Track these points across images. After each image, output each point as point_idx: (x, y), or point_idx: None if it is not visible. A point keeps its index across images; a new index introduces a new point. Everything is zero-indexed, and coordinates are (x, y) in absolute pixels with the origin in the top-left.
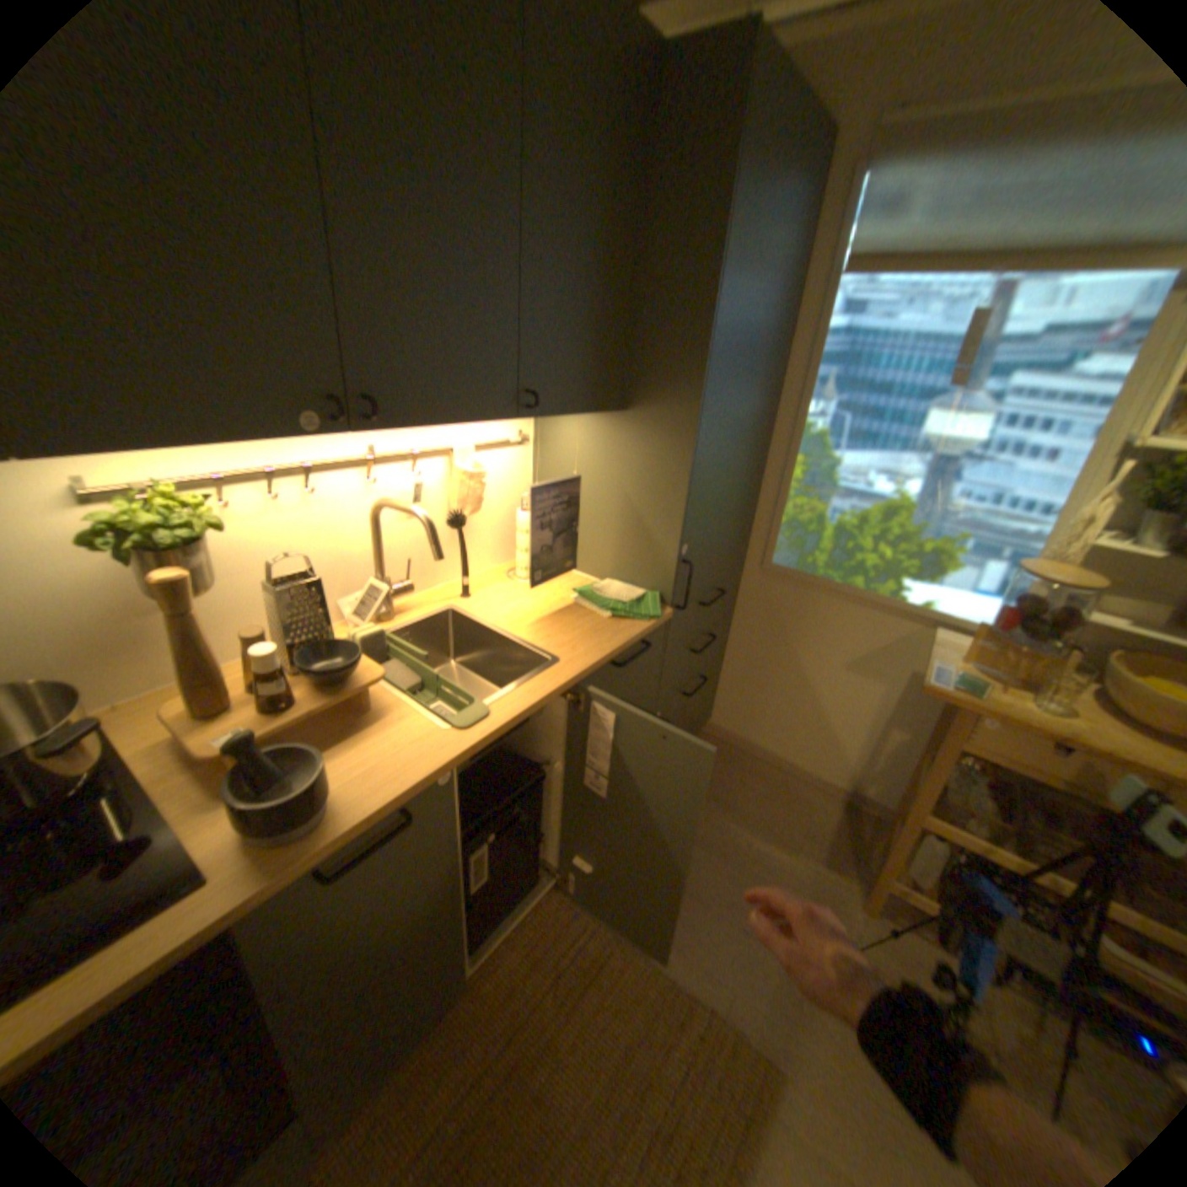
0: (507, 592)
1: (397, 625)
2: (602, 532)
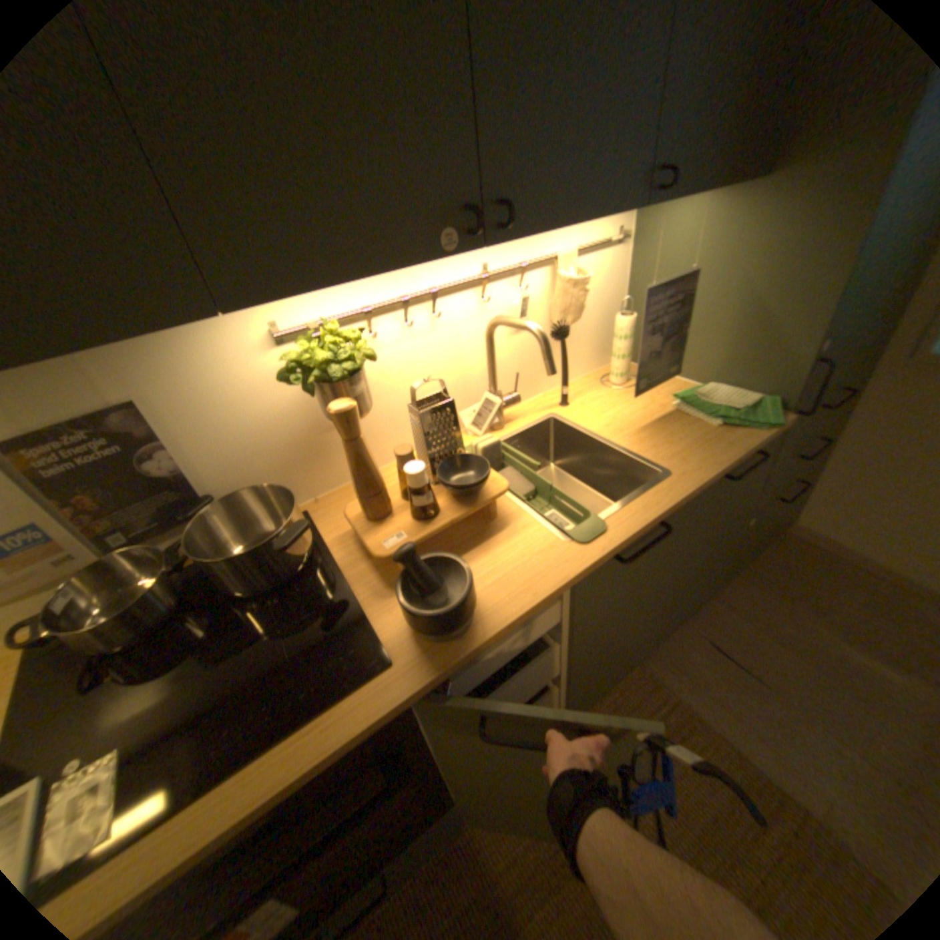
0: (603, 398)
1: (508, 433)
2: (711, 330)
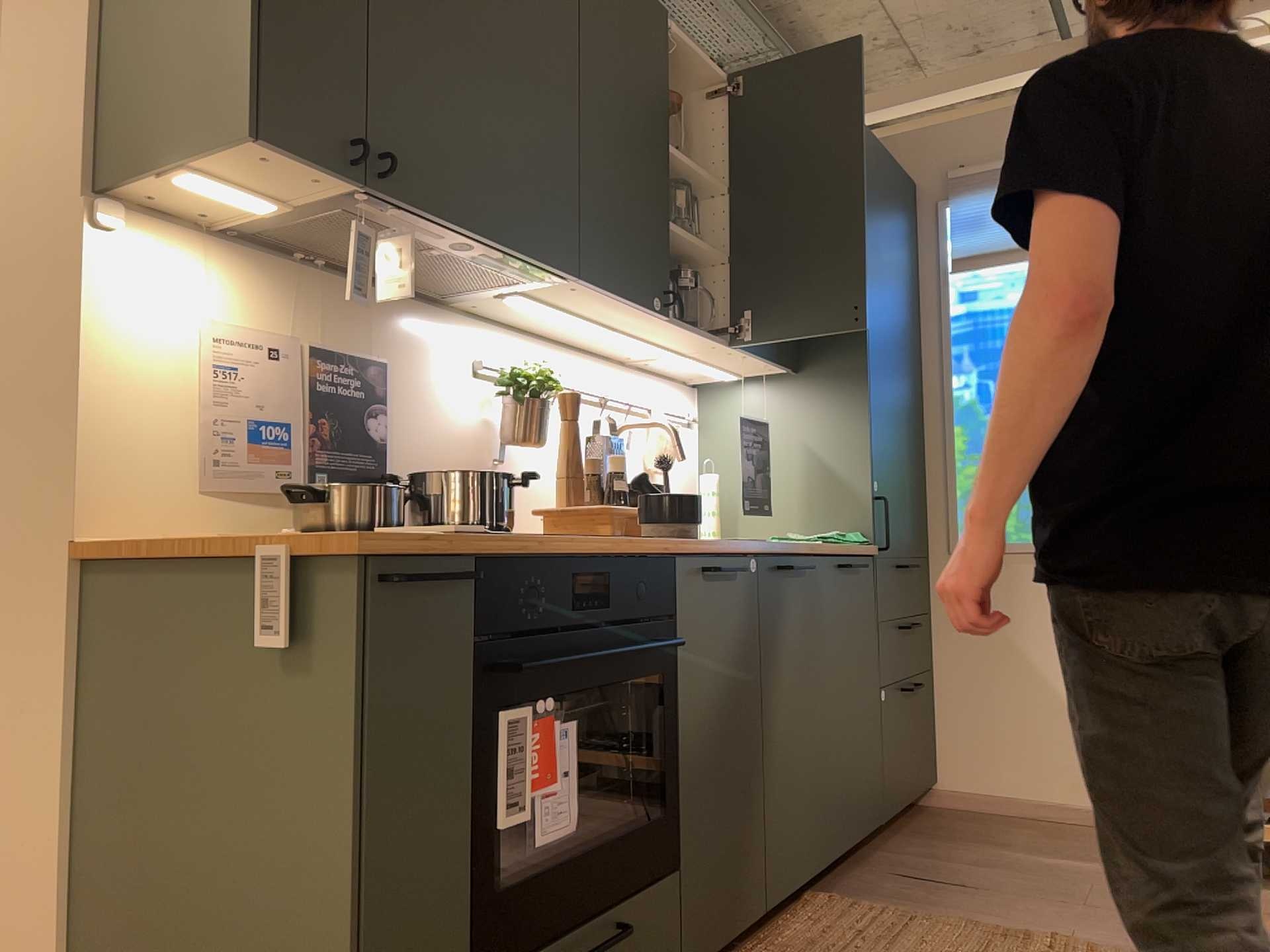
0: None
1: None
2: (788, 491)
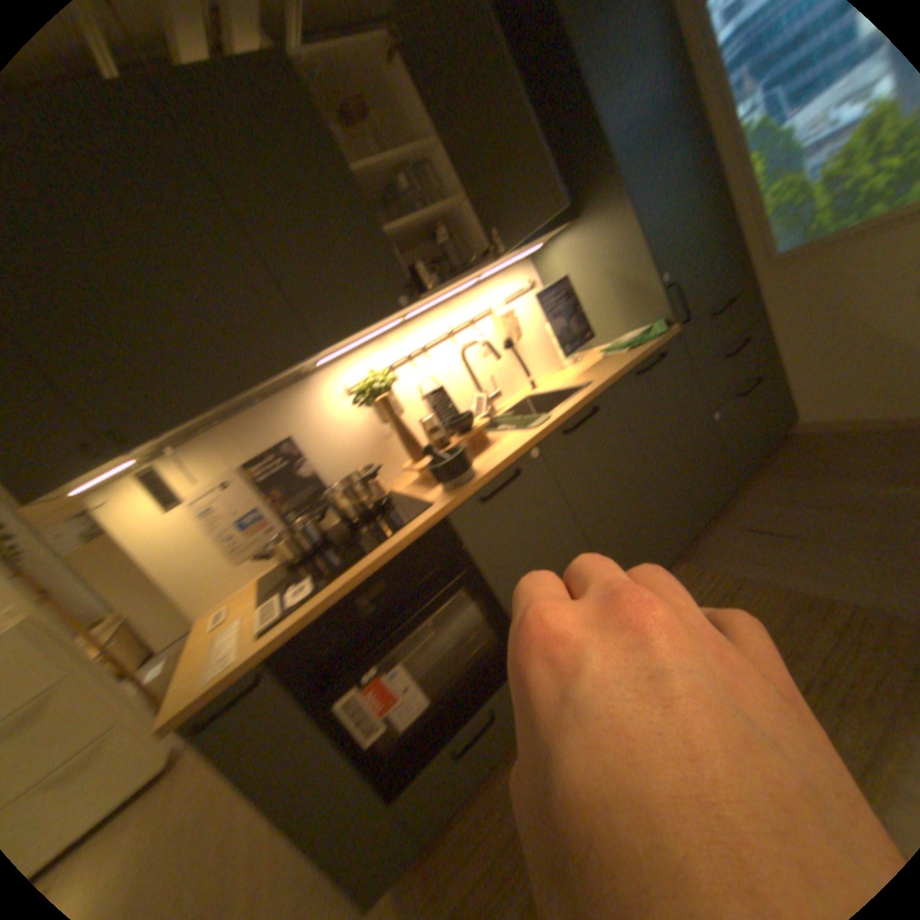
0: (559, 373)
1: (499, 412)
2: (606, 304)
